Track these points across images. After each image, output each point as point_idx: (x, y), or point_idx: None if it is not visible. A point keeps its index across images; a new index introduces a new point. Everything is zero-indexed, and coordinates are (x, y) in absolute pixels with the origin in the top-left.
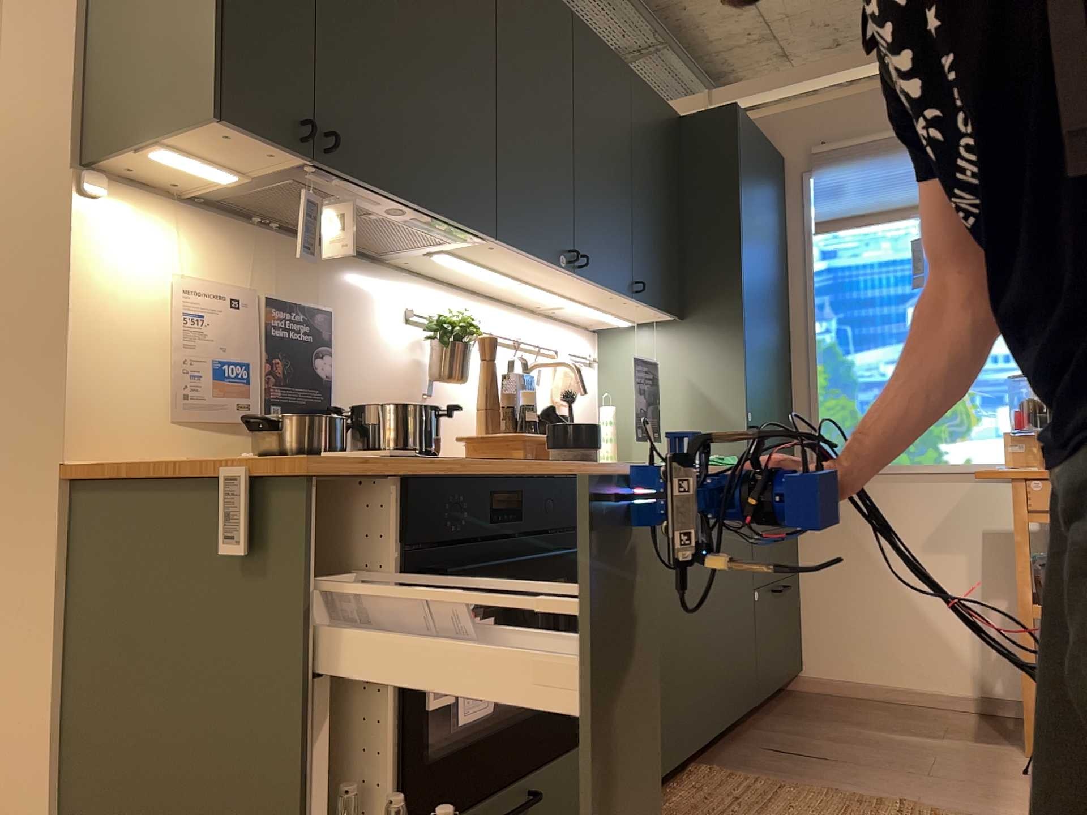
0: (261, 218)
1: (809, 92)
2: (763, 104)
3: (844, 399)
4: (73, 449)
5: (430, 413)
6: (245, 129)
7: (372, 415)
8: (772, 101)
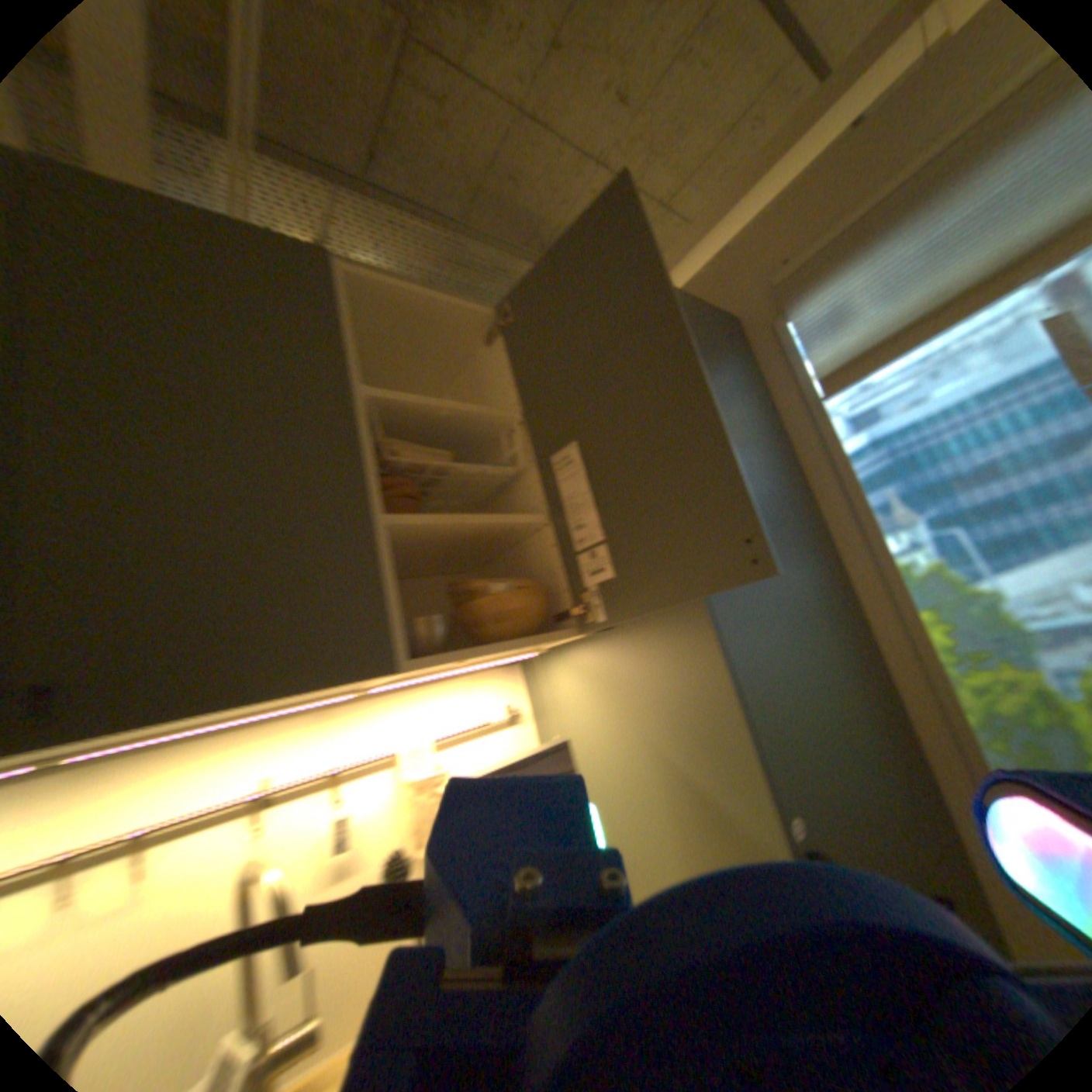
0: None
1: (744, 222)
2: (690, 274)
3: (1002, 671)
4: None
5: None
6: None
7: None
8: (701, 262)
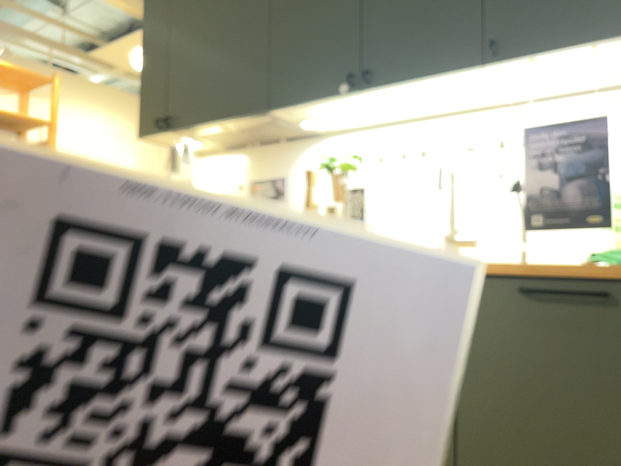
0: (248, 145)
1: None
2: None
3: None
4: None
5: None
6: (148, 136)
7: None
8: None
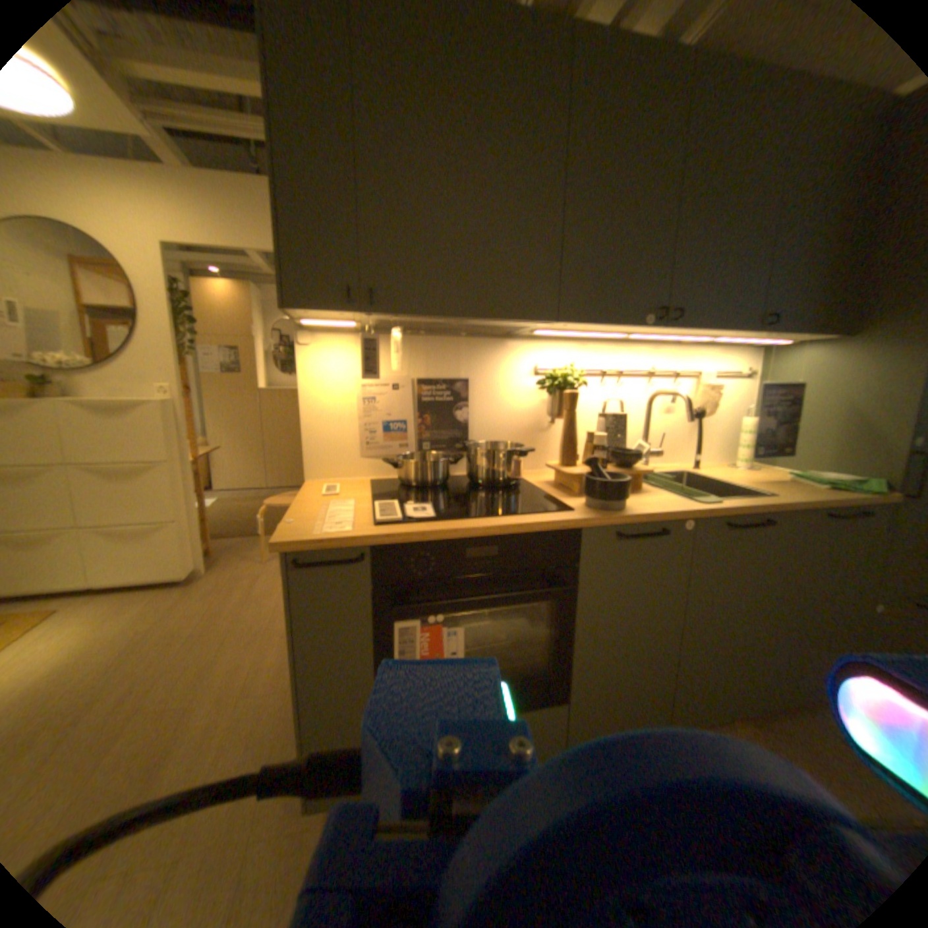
0: (408, 329)
1: None
2: None
3: None
4: (308, 473)
5: (507, 454)
6: (305, 306)
7: (472, 452)
8: None
